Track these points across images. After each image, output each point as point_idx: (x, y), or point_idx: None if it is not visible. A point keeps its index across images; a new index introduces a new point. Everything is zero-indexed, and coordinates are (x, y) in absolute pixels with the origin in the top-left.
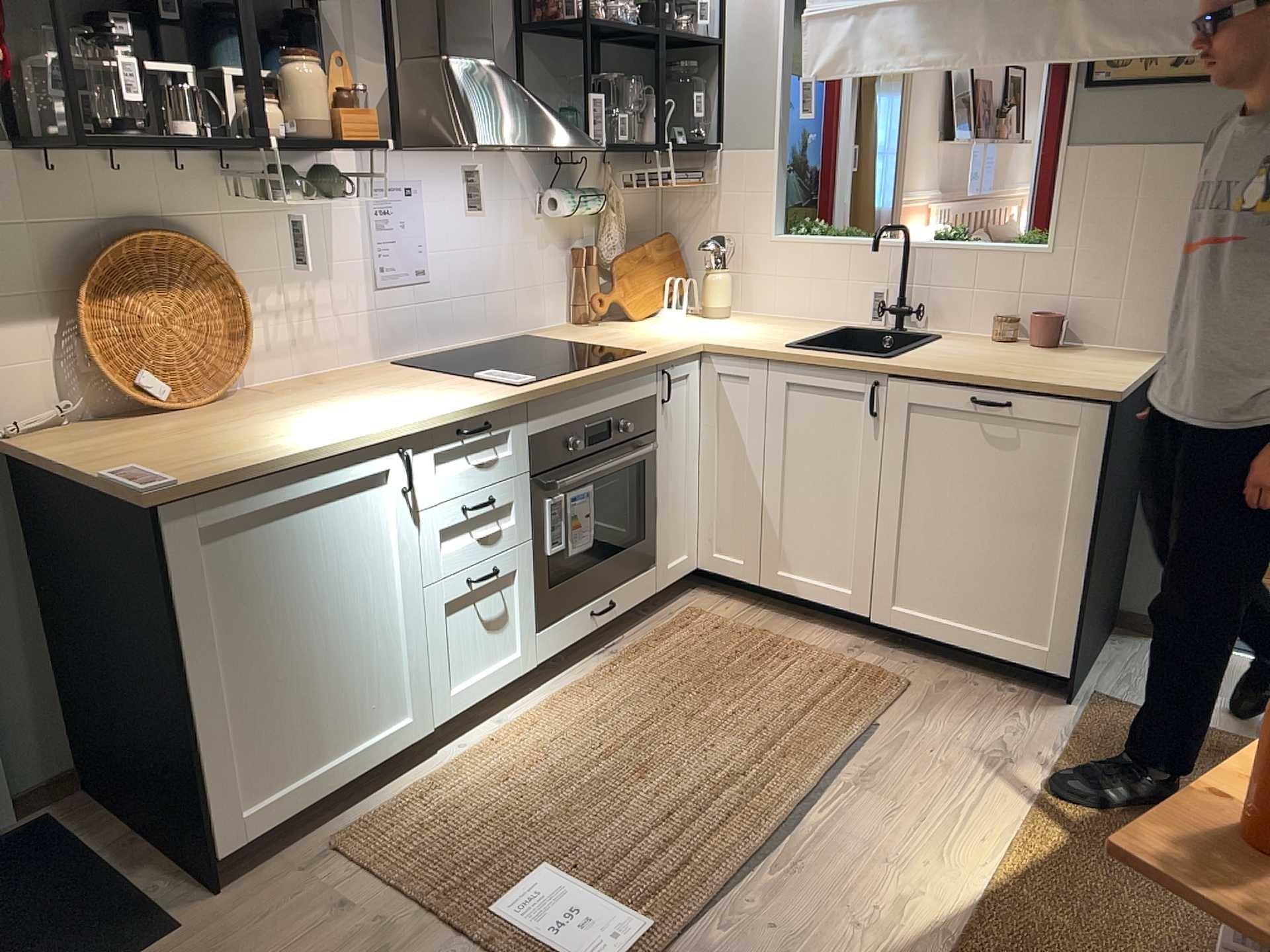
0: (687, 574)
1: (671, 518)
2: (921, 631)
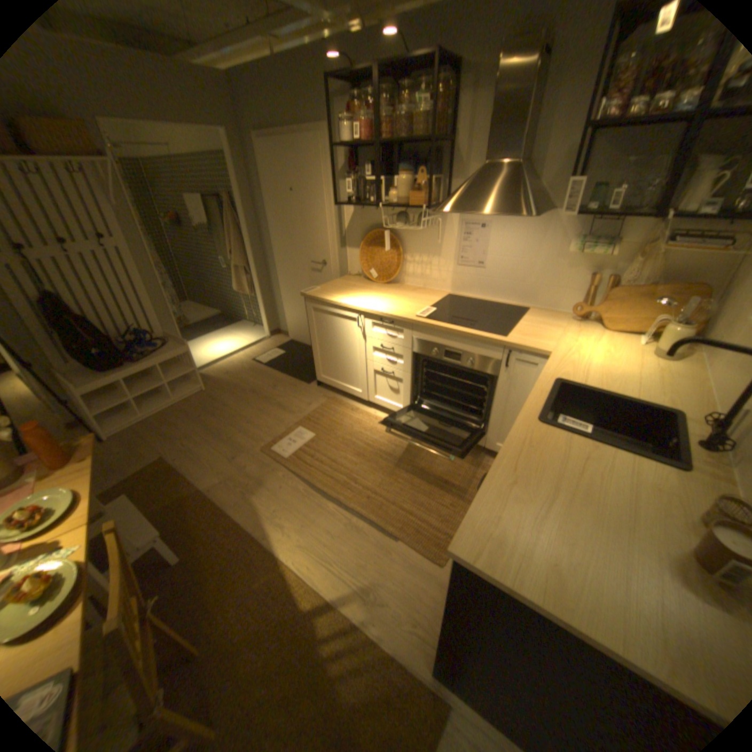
0: None
1: (503, 424)
2: None
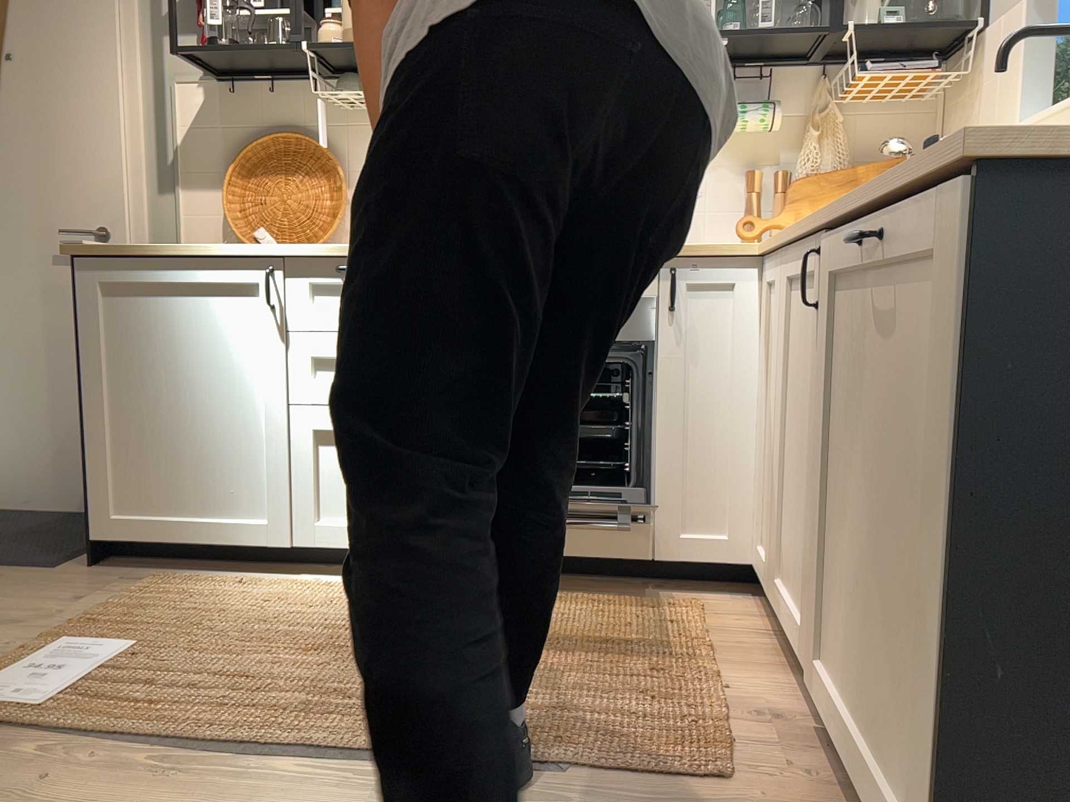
0: (722, 560)
1: (691, 471)
2: (836, 723)
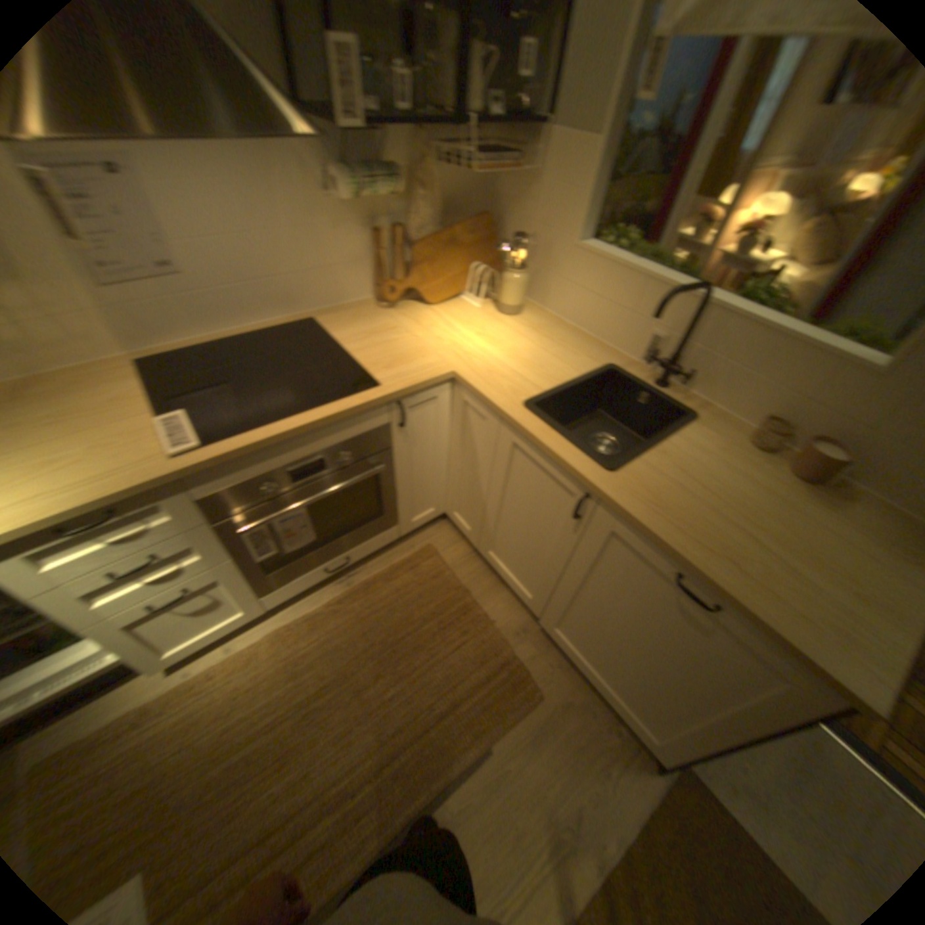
0: (431, 518)
1: (414, 494)
2: (567, 654)
